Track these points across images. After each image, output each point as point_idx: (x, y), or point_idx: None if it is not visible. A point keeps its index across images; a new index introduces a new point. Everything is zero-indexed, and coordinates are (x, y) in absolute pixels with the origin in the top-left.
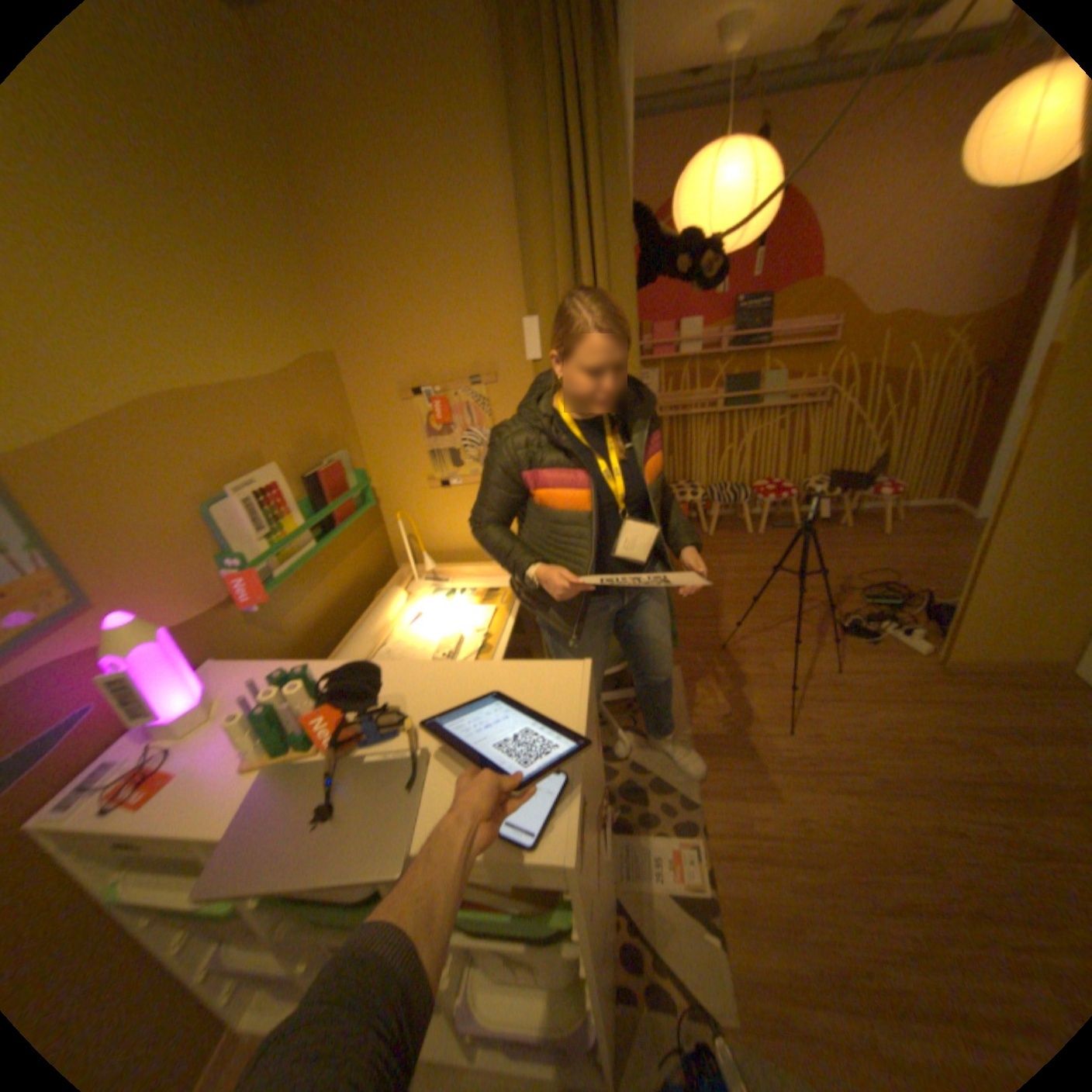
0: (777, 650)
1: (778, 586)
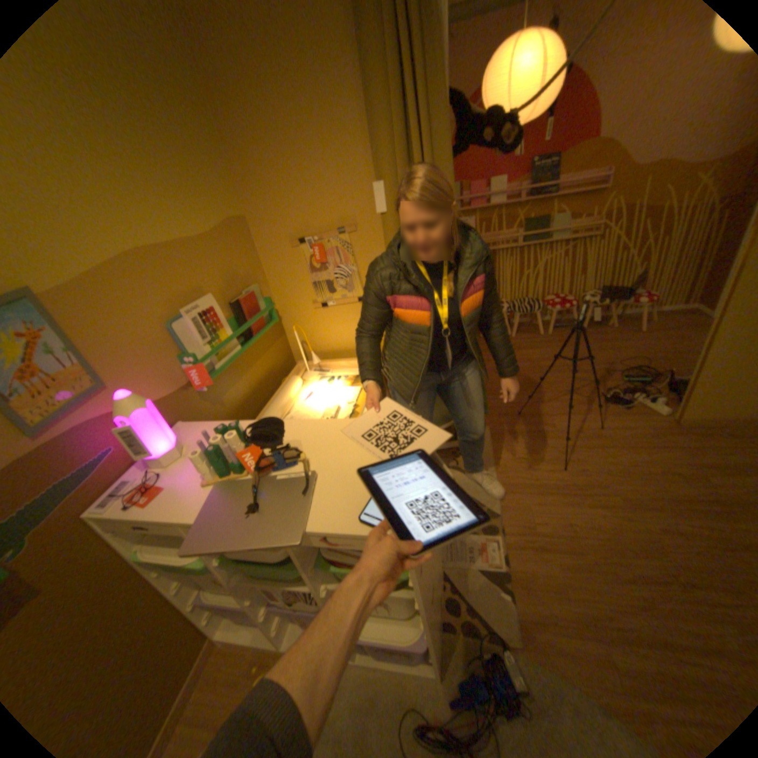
0: (557, 414)
1: (560, 370)
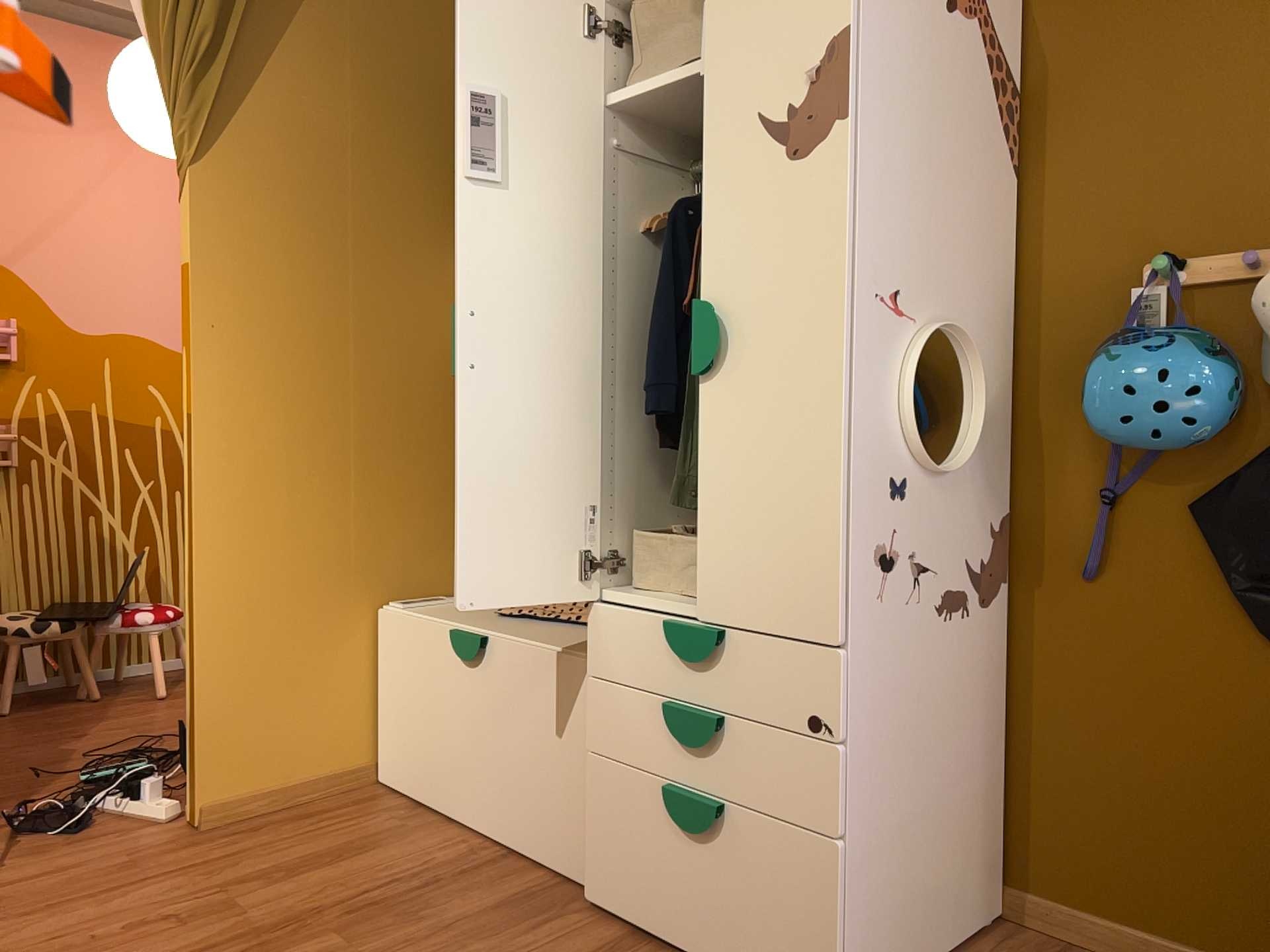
0: None
1: None
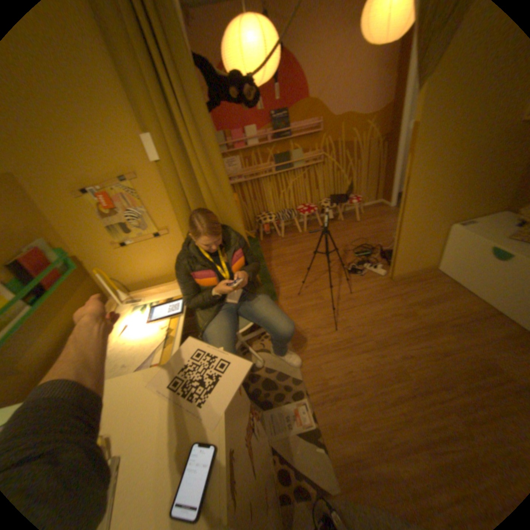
0: (322, 289)
1: (316, 256)
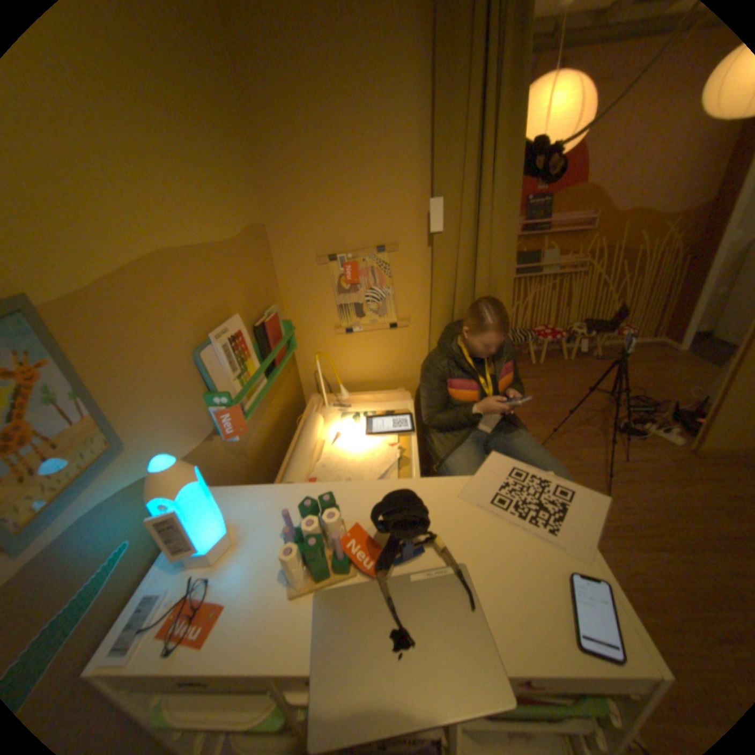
0: (578, 447)
1: (564, 400)
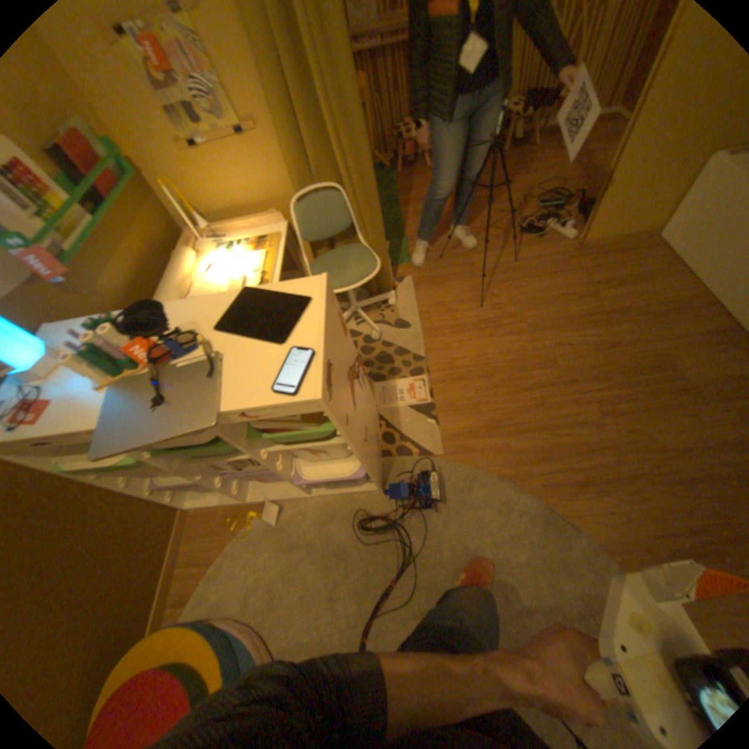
0: (475, 253)
1: (479, 204)
